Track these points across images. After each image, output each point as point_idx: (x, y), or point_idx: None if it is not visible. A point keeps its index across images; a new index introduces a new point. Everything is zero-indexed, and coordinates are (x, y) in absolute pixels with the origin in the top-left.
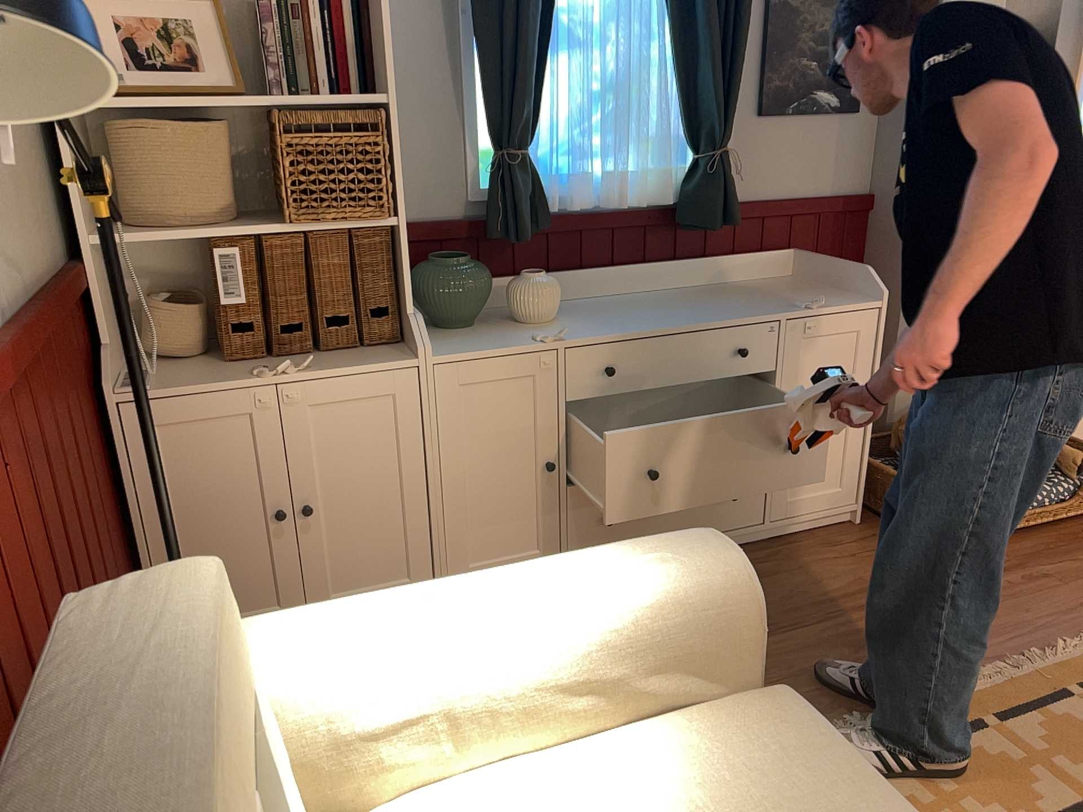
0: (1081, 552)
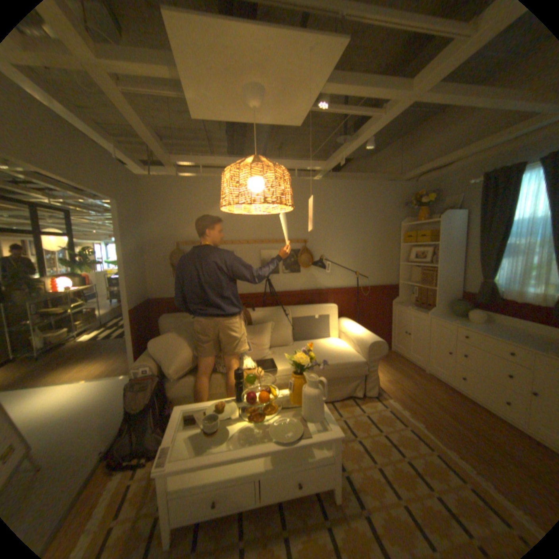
0: None
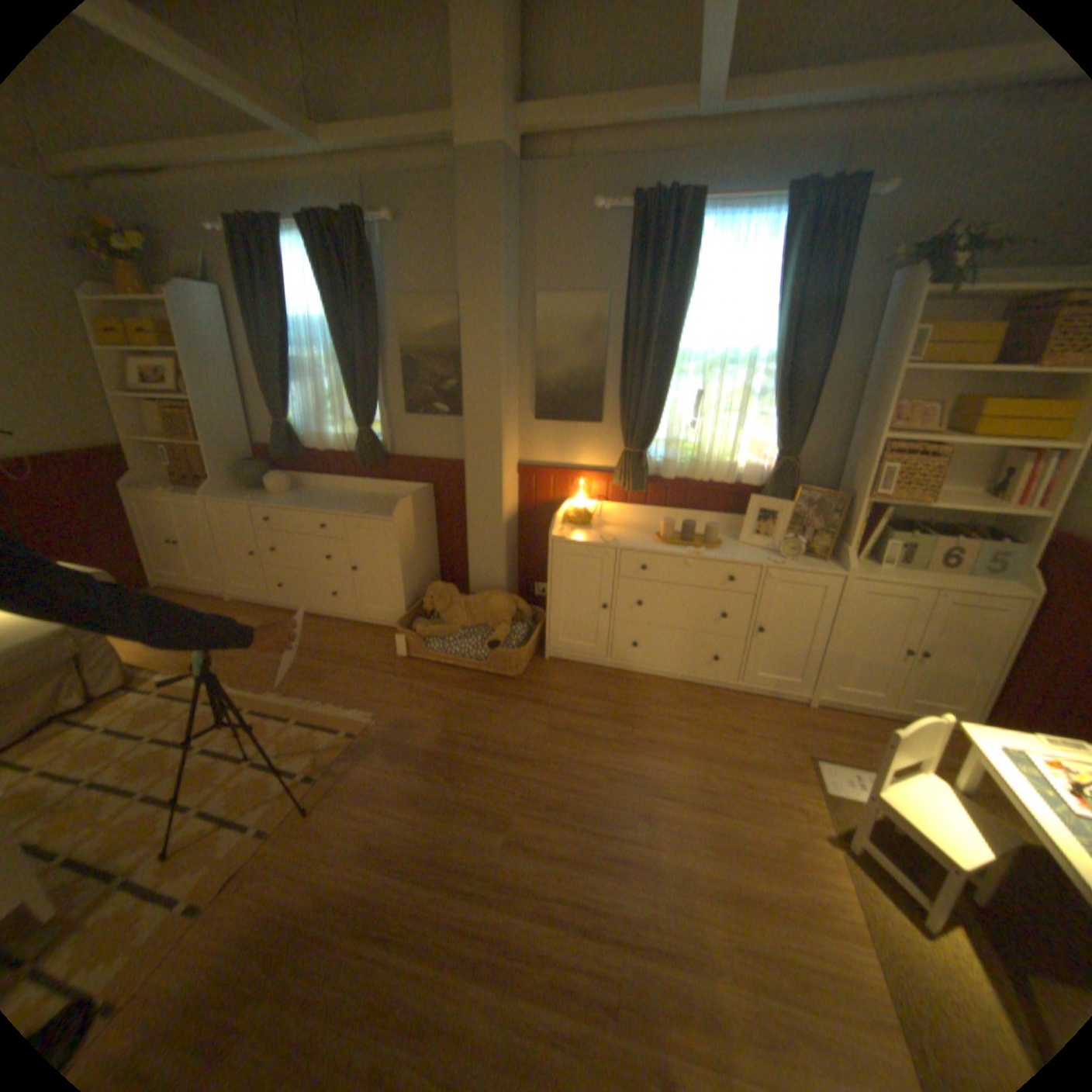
0: (457, 688)
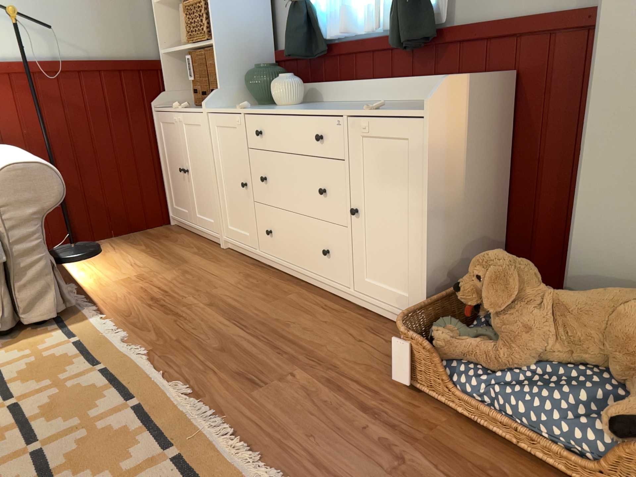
0: None
